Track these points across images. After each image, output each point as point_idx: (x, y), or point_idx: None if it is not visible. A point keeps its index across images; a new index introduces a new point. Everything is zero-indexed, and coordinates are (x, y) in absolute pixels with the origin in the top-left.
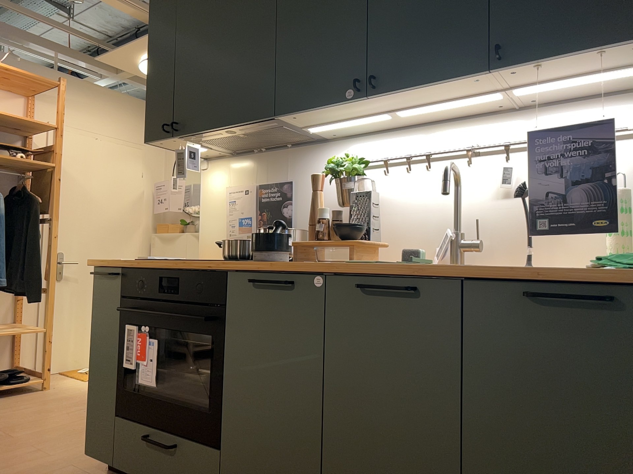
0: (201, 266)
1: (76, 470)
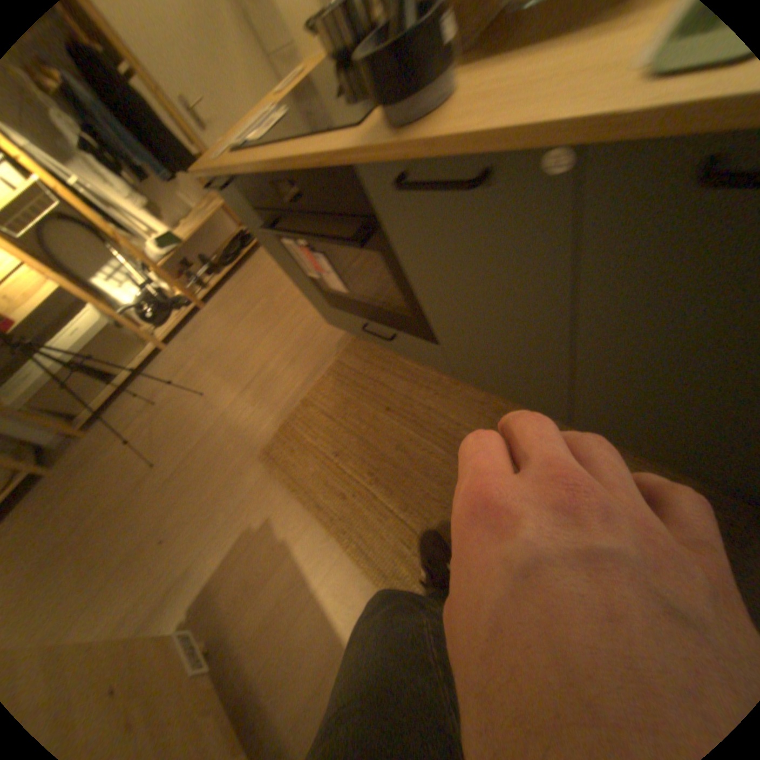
0: (305, 158)
1: (328, 328)
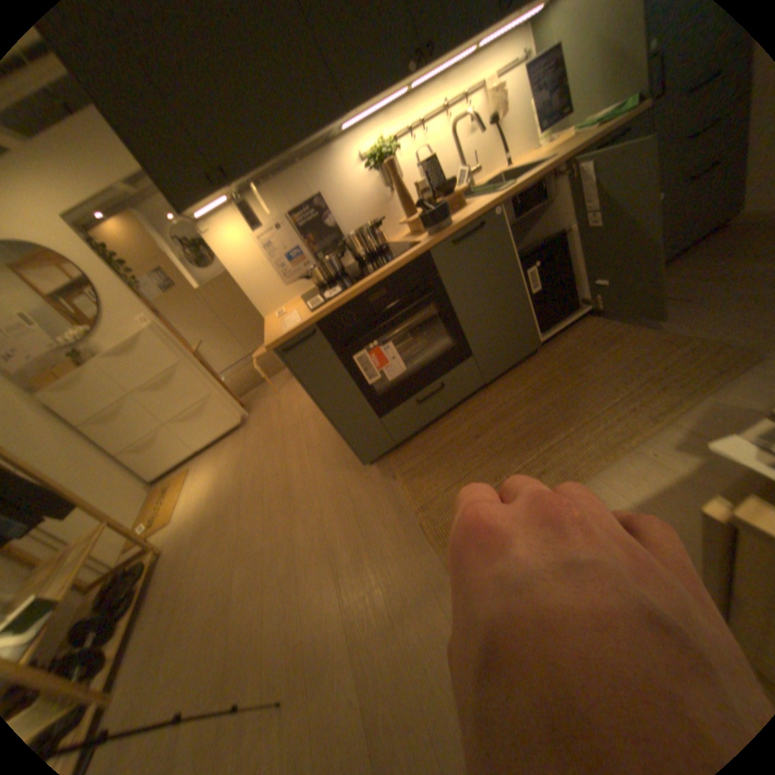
0: (399, 261)
1: (357, 482)
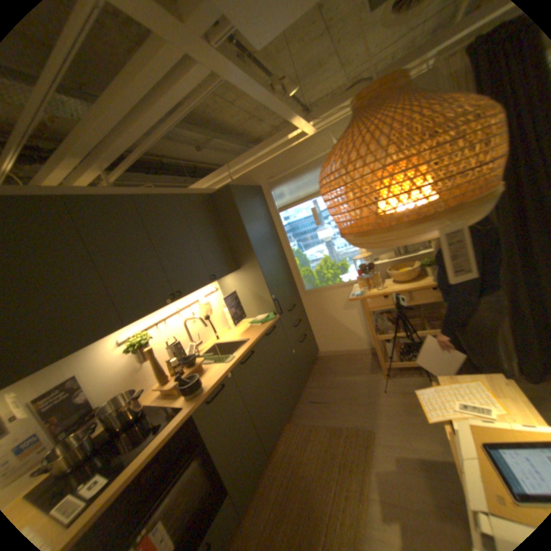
0: (169, 432)
1: None
